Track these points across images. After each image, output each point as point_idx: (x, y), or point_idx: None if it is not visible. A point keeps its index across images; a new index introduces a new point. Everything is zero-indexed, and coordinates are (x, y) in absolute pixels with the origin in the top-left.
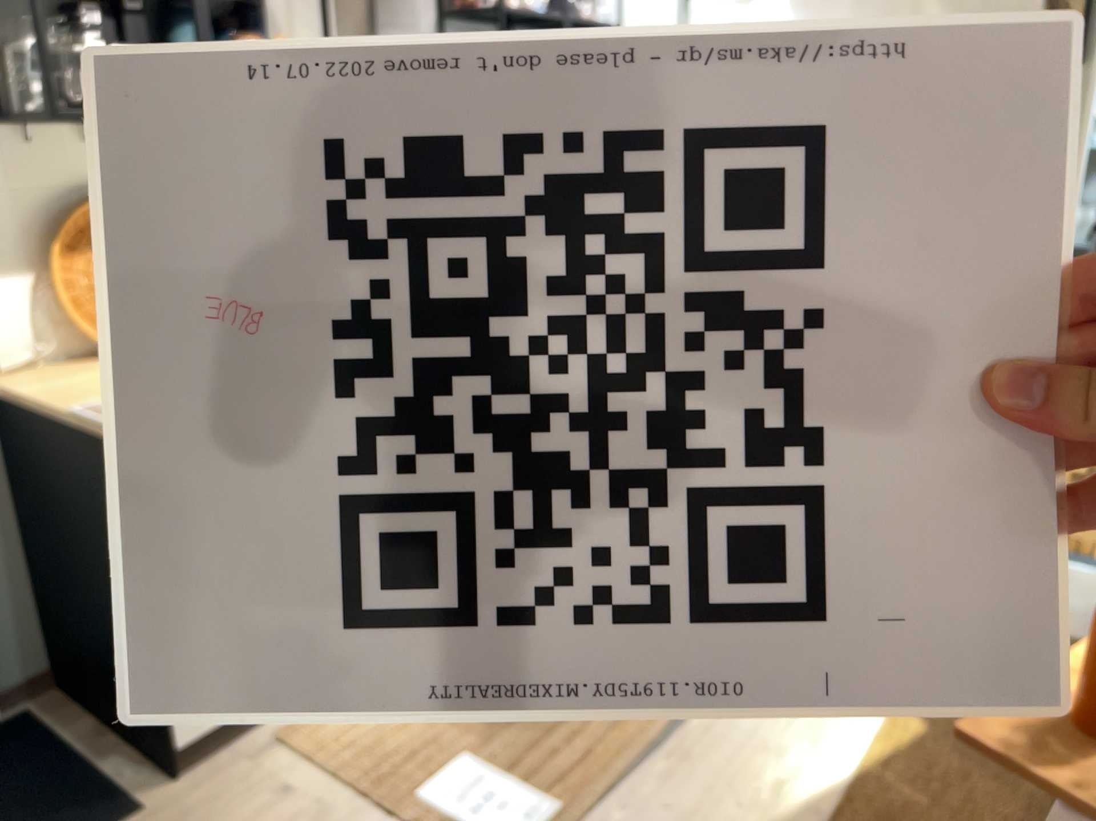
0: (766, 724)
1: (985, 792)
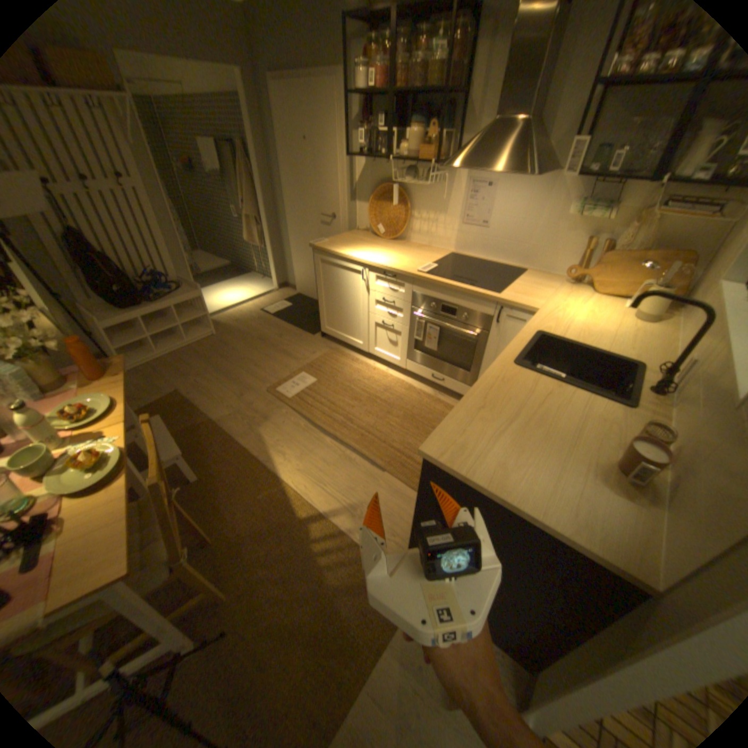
0: (317, 457)
1: (256, 523)
